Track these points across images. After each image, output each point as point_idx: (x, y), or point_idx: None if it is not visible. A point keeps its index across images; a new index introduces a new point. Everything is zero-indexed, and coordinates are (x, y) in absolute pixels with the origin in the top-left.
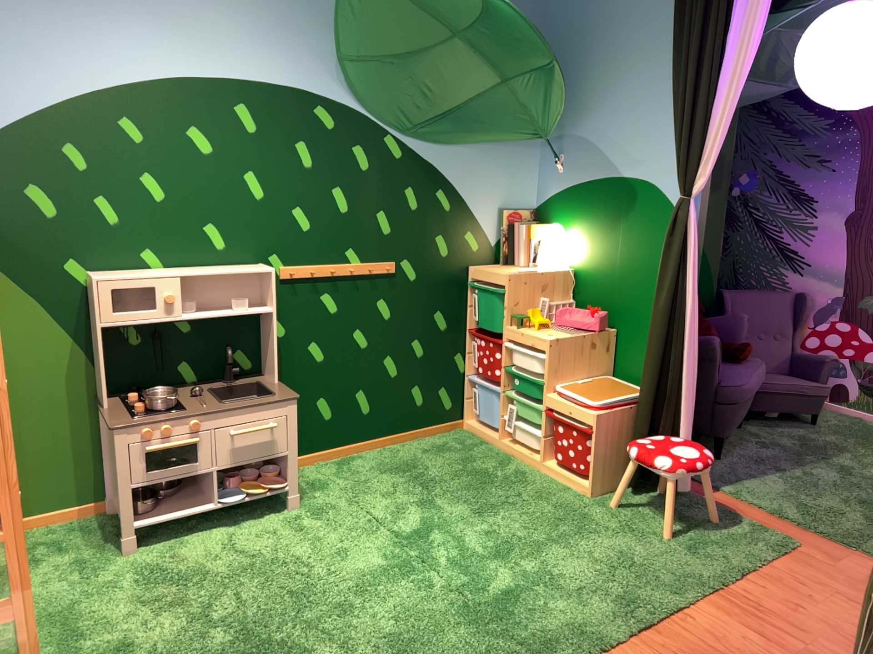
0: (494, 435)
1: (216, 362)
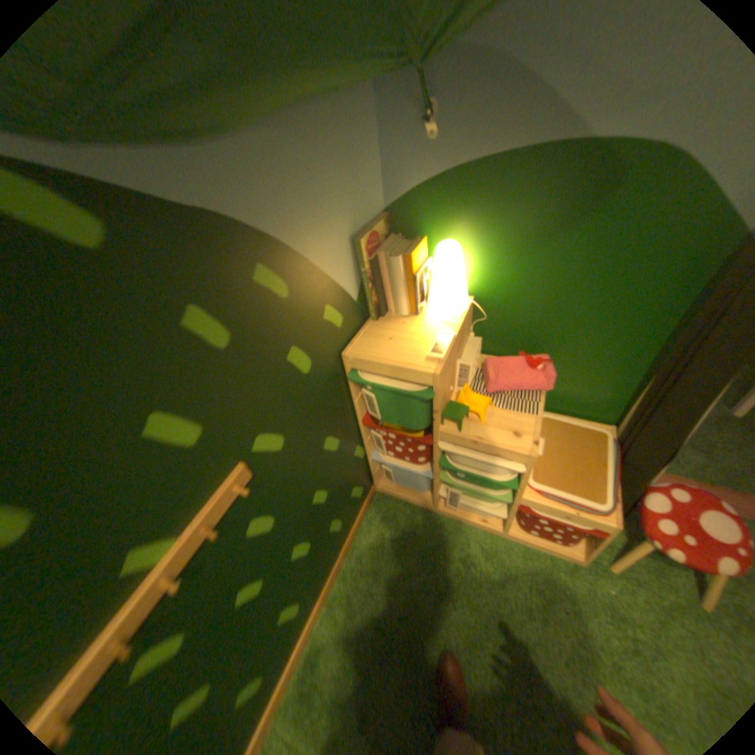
0: (421, 497)
1: None
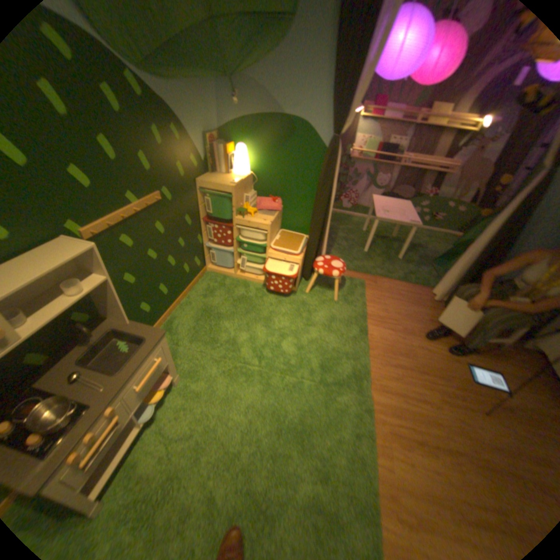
0: (228, 271)
1: (58, 333)
